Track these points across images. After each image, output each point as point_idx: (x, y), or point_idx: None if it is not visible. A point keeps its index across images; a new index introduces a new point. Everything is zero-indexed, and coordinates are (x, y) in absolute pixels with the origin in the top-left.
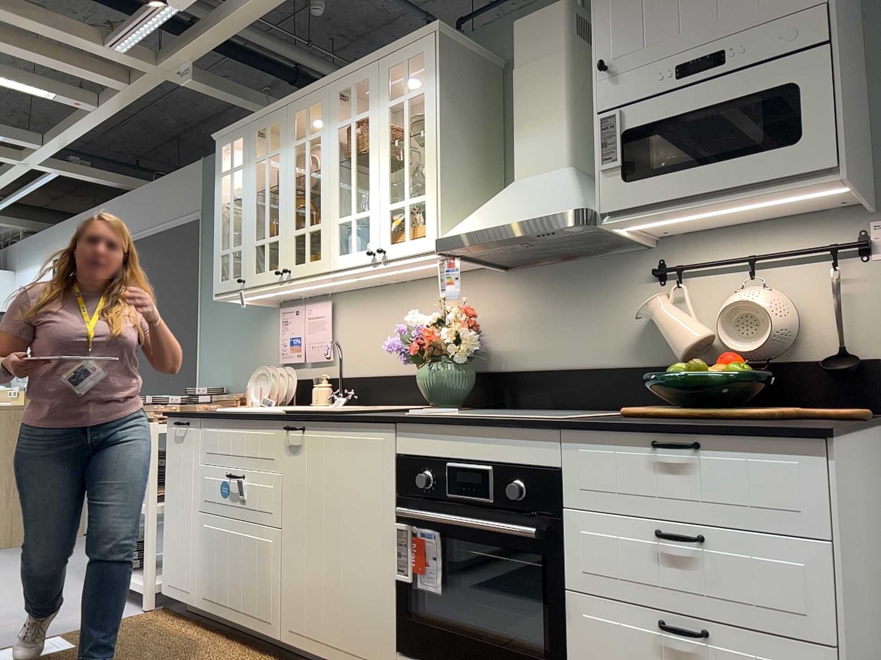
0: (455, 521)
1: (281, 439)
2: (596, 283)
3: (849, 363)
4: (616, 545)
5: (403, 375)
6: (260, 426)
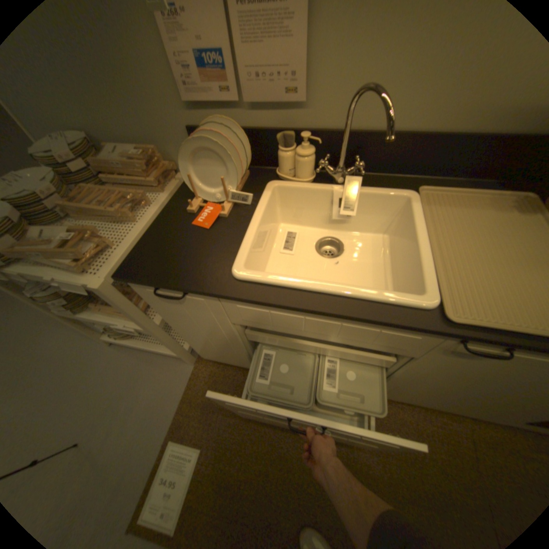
0: None
1: (441, 345)
2: None
3: None
4: None
5: (457, 134)
6: (388, 328)
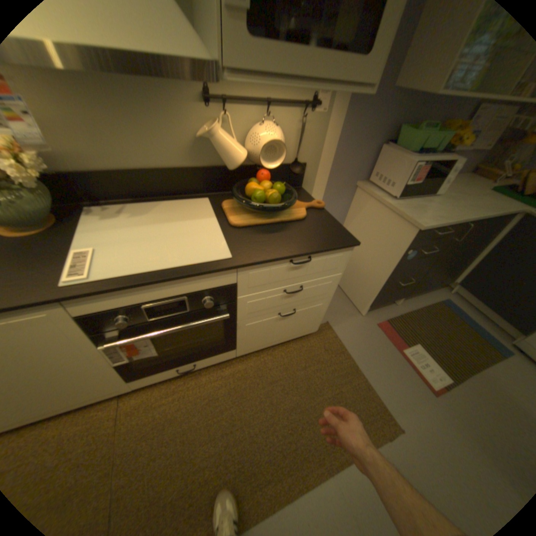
0: (169, 331)
1: None
2: (149, 94)
3: (300, 168)
4: (264, 300)
5: None
6: None
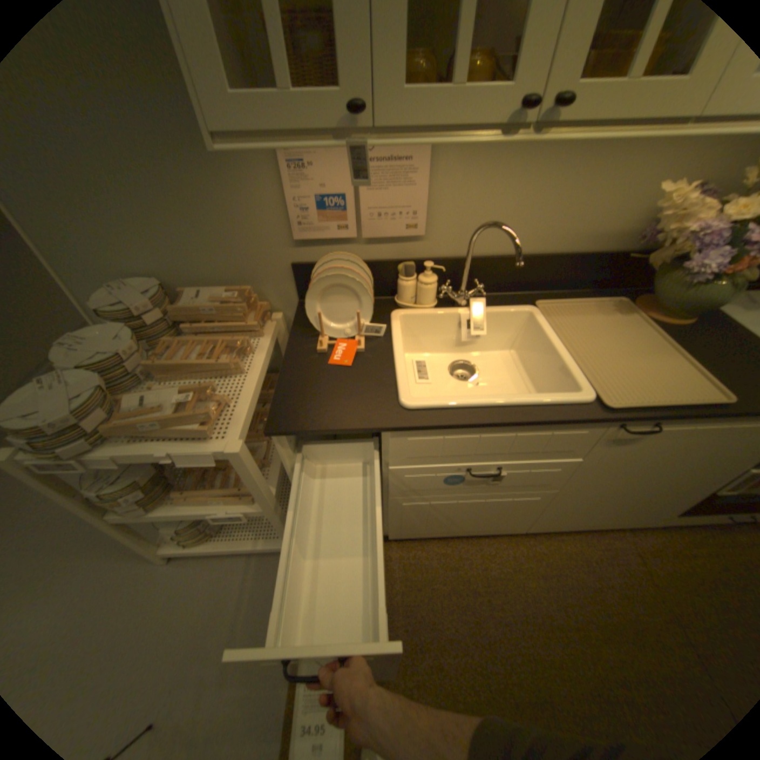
0: None
1: (604, 436)
2: None
3: None
4: None
5: (556, 255)
6: (560, 427)
